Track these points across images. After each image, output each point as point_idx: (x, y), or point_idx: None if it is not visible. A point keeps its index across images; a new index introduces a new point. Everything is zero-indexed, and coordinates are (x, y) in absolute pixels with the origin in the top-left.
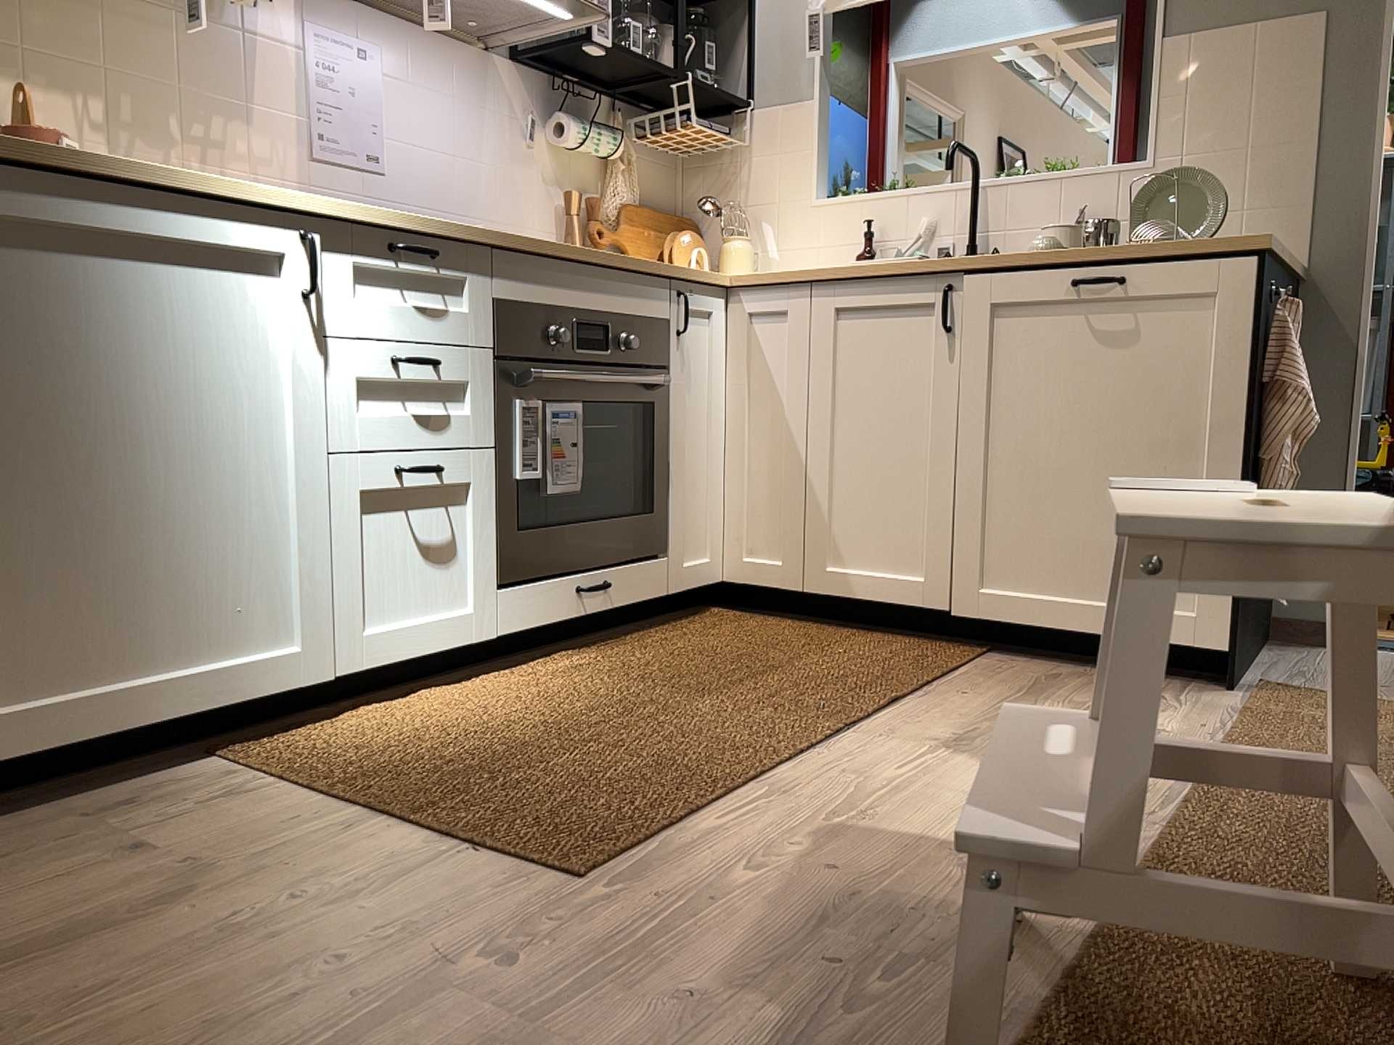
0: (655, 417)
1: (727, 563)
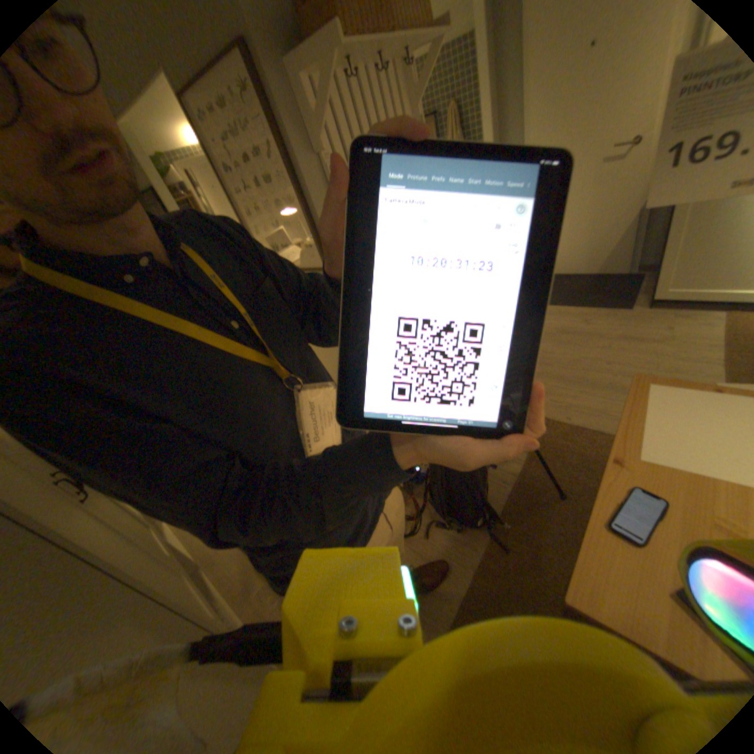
0: None
1: None
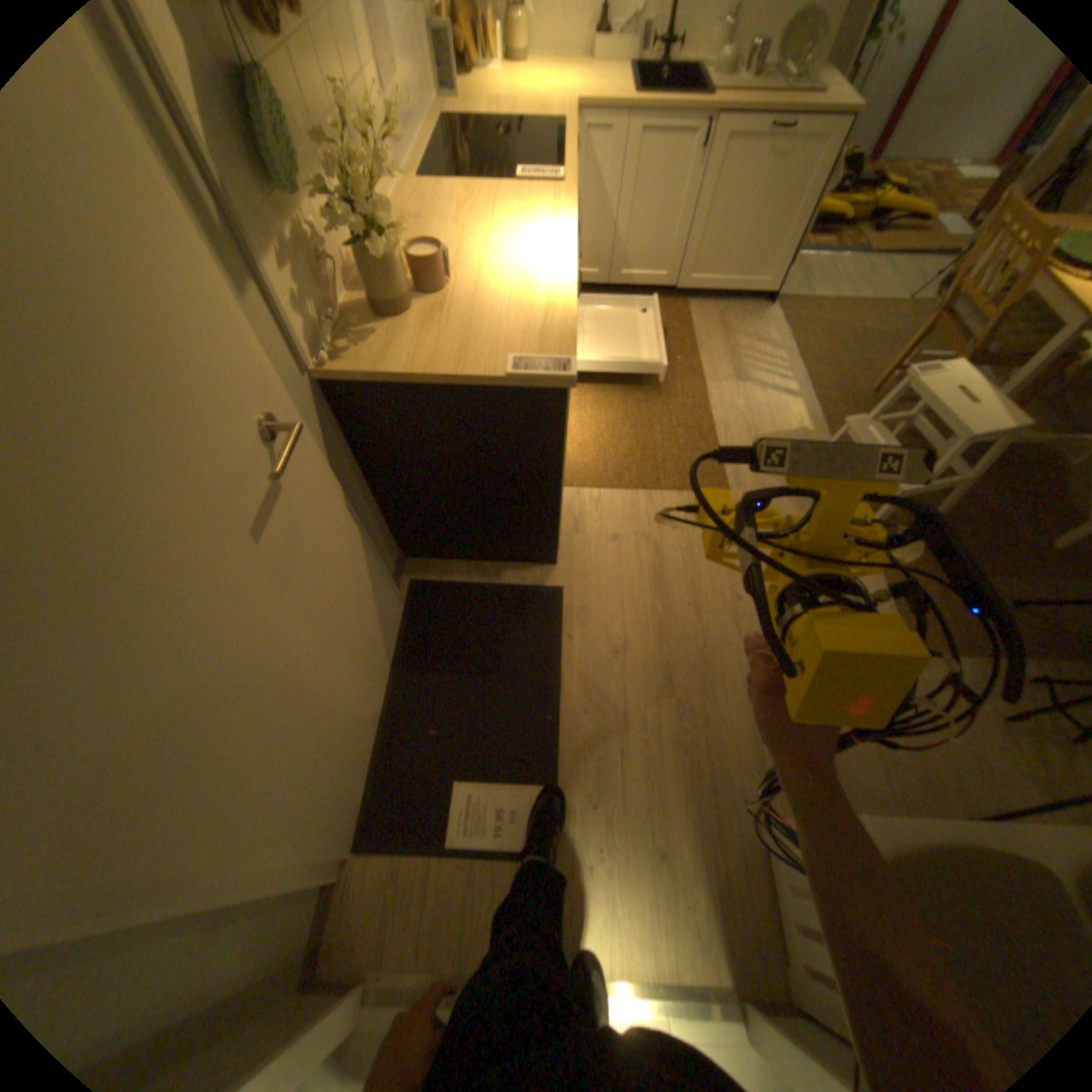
0: None
1: None
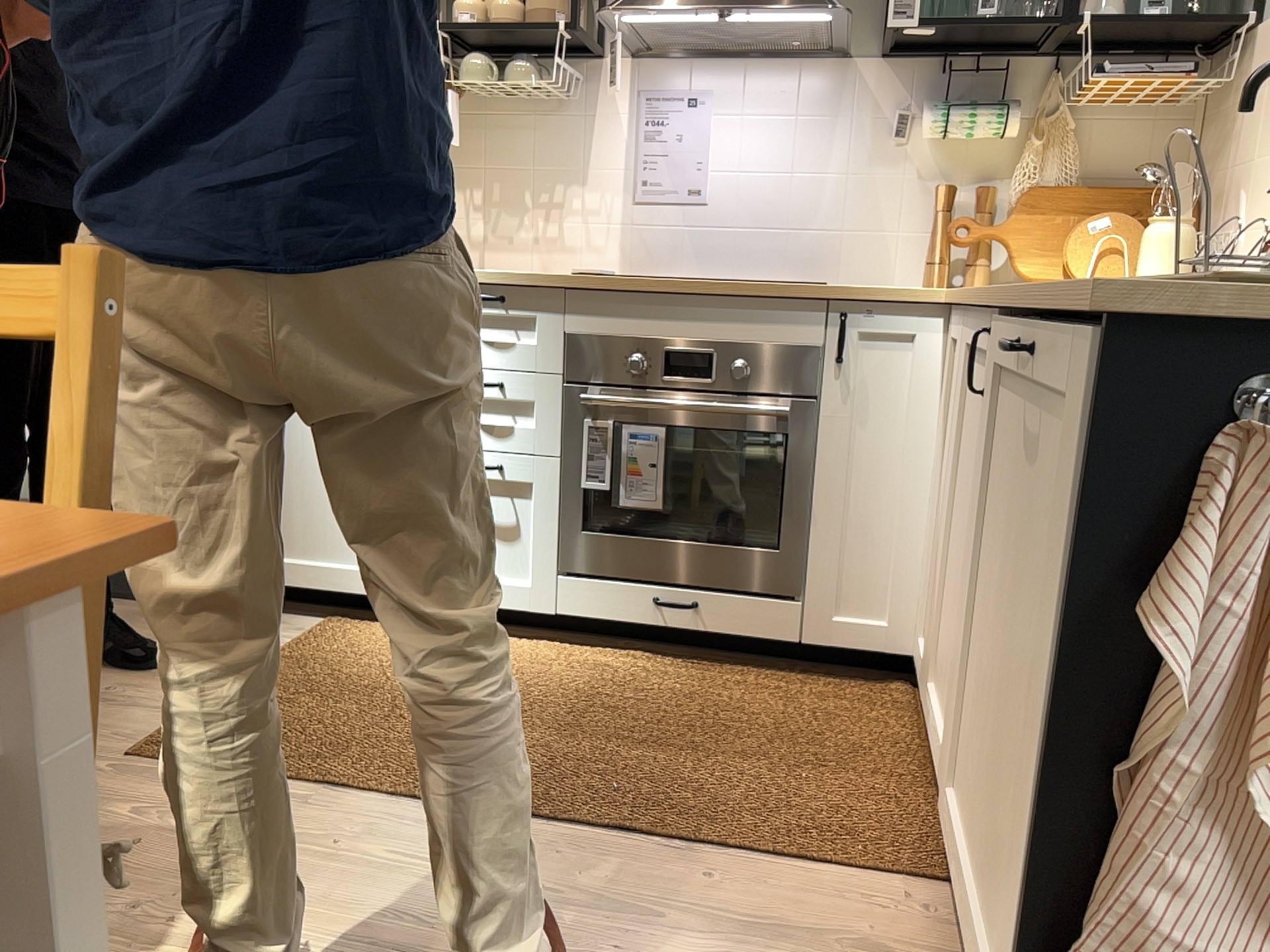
0: (792, 454)
1: (919, 640)
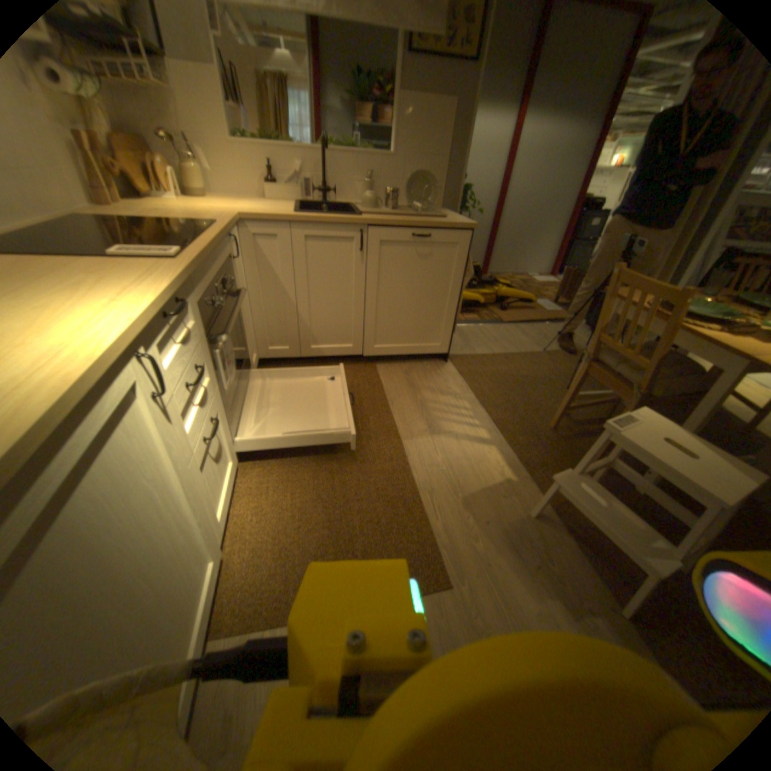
0: (237, 309)
1: (258, 350)
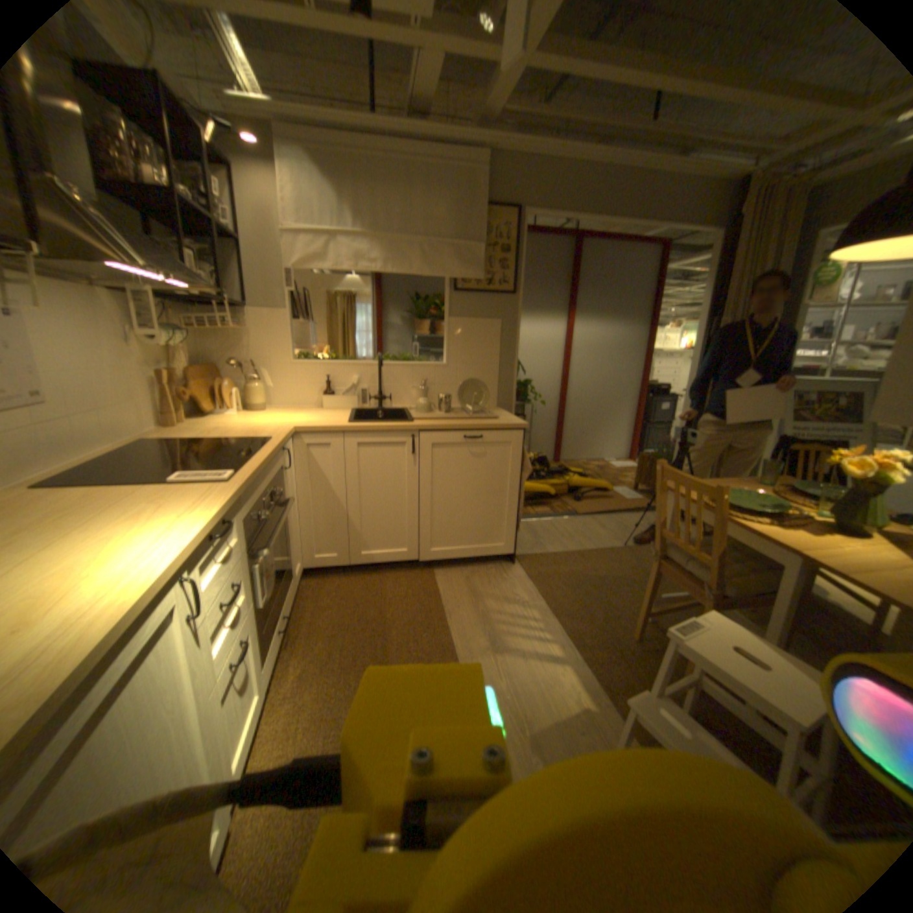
0: (283, 517)
1: (303, 558)
